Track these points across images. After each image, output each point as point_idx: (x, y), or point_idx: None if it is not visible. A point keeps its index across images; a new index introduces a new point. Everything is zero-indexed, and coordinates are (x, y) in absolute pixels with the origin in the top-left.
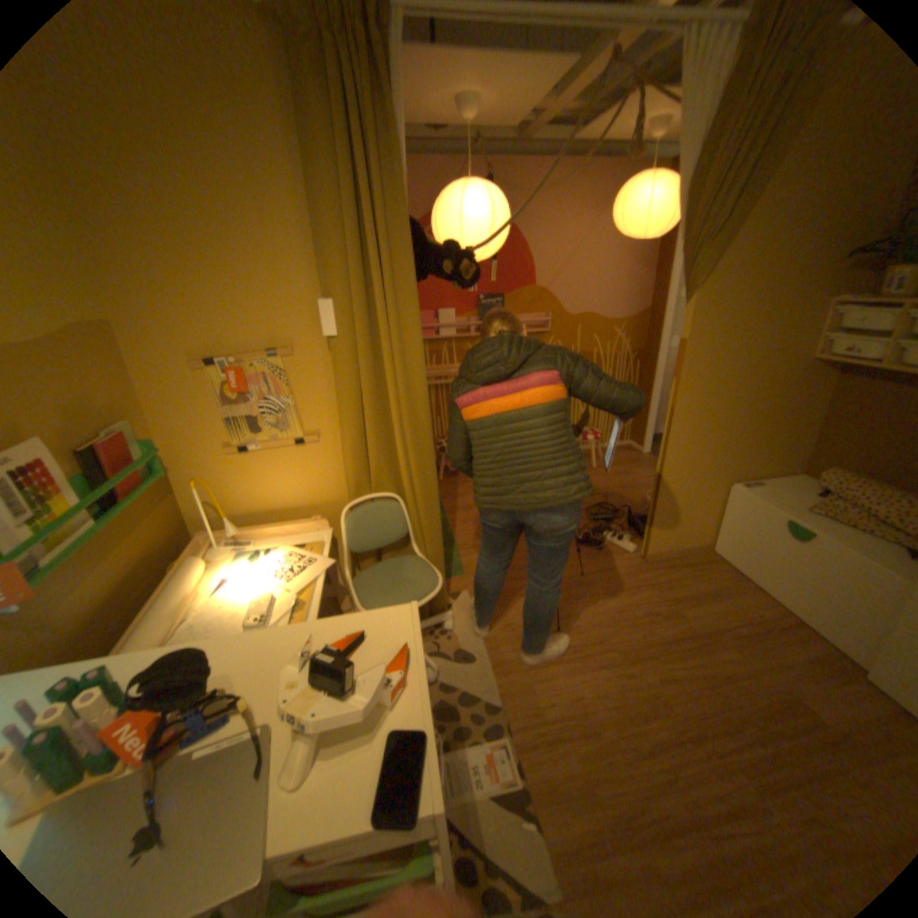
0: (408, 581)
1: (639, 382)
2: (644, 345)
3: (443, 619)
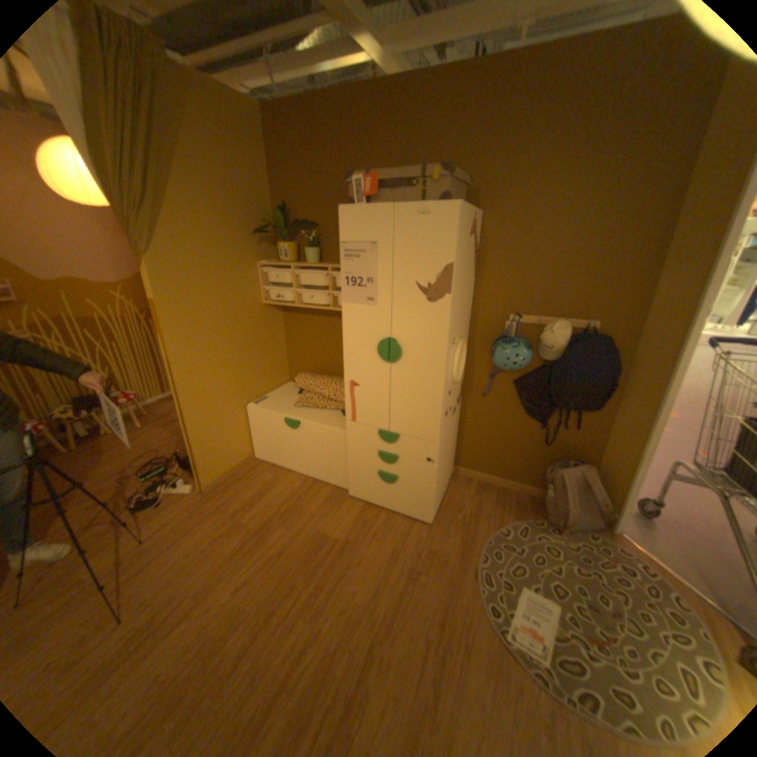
0: None
1: None
2: None
3: None
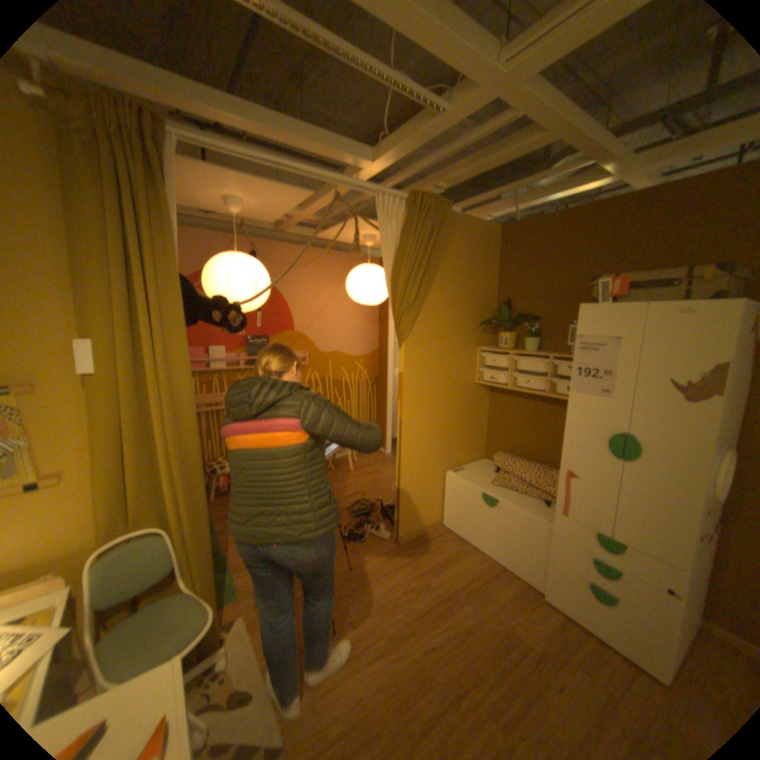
0: (172, 627)
1: (377, 401)
2: (377, 374)
3: (215, 660)
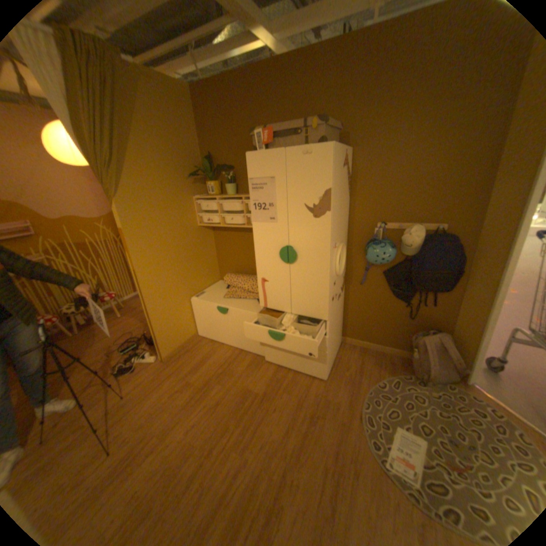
0: None
1: None
2: None
3: None
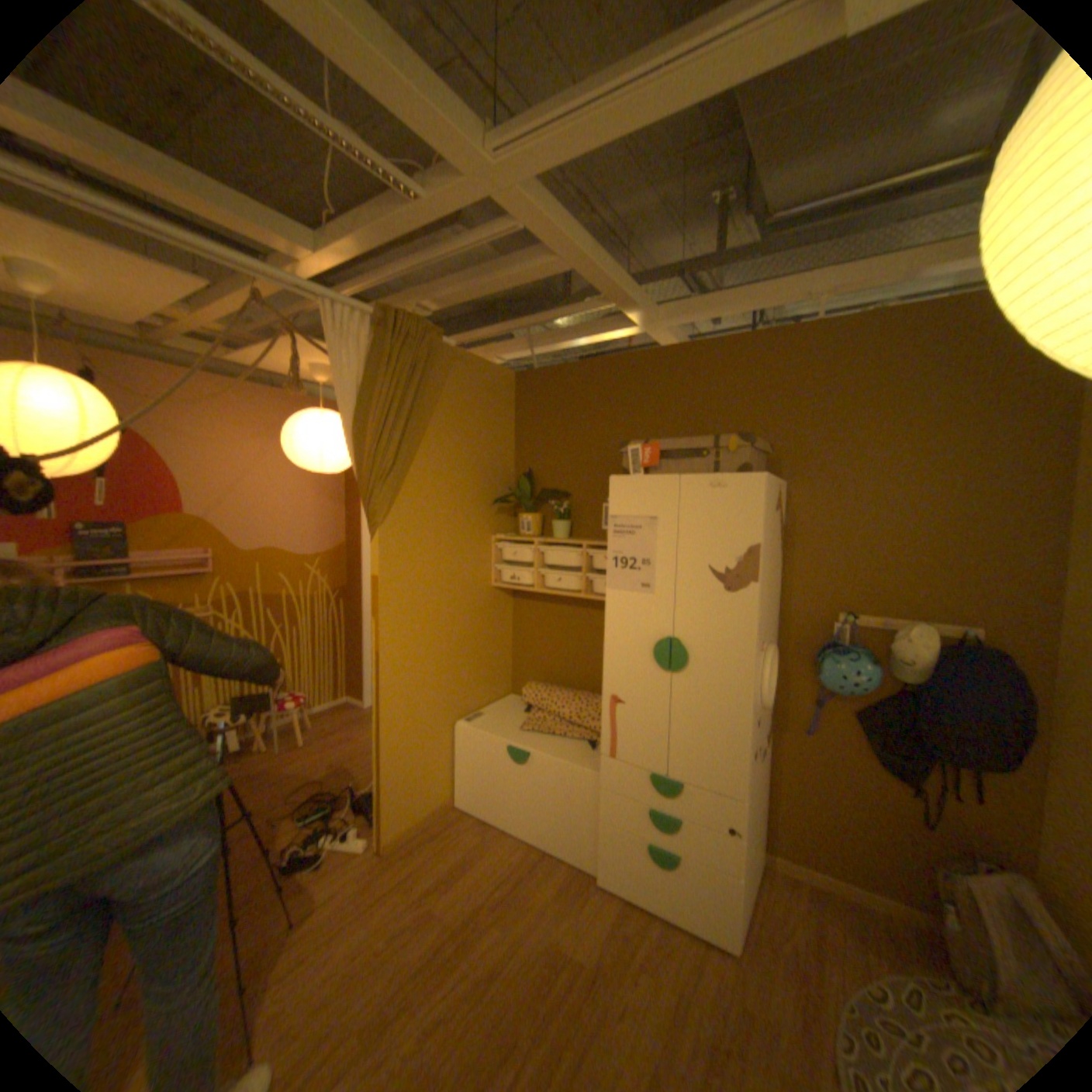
0: None
1: (347, 625)
2: (346, 582)
3: None
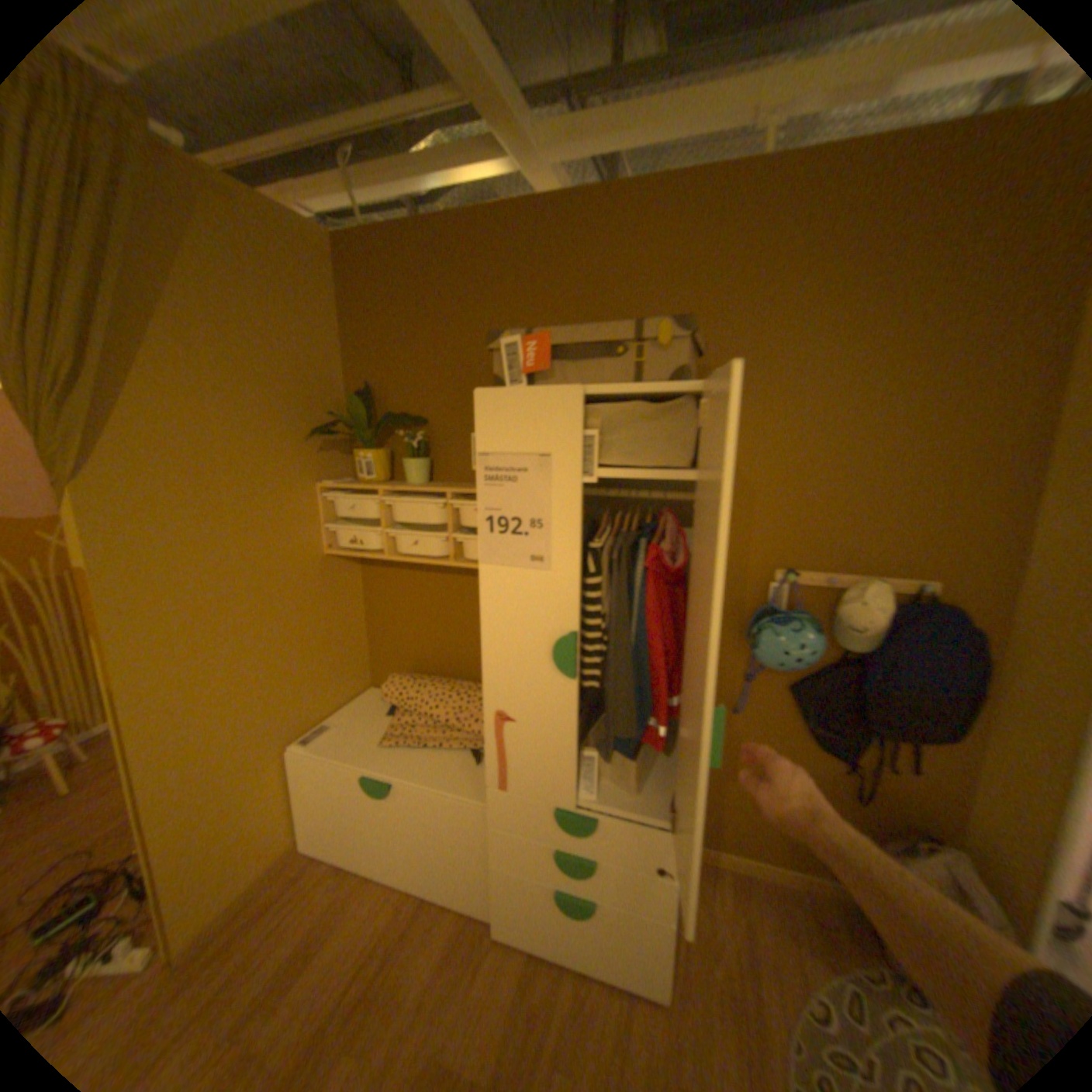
0: None
1: None
2: None
3: None
